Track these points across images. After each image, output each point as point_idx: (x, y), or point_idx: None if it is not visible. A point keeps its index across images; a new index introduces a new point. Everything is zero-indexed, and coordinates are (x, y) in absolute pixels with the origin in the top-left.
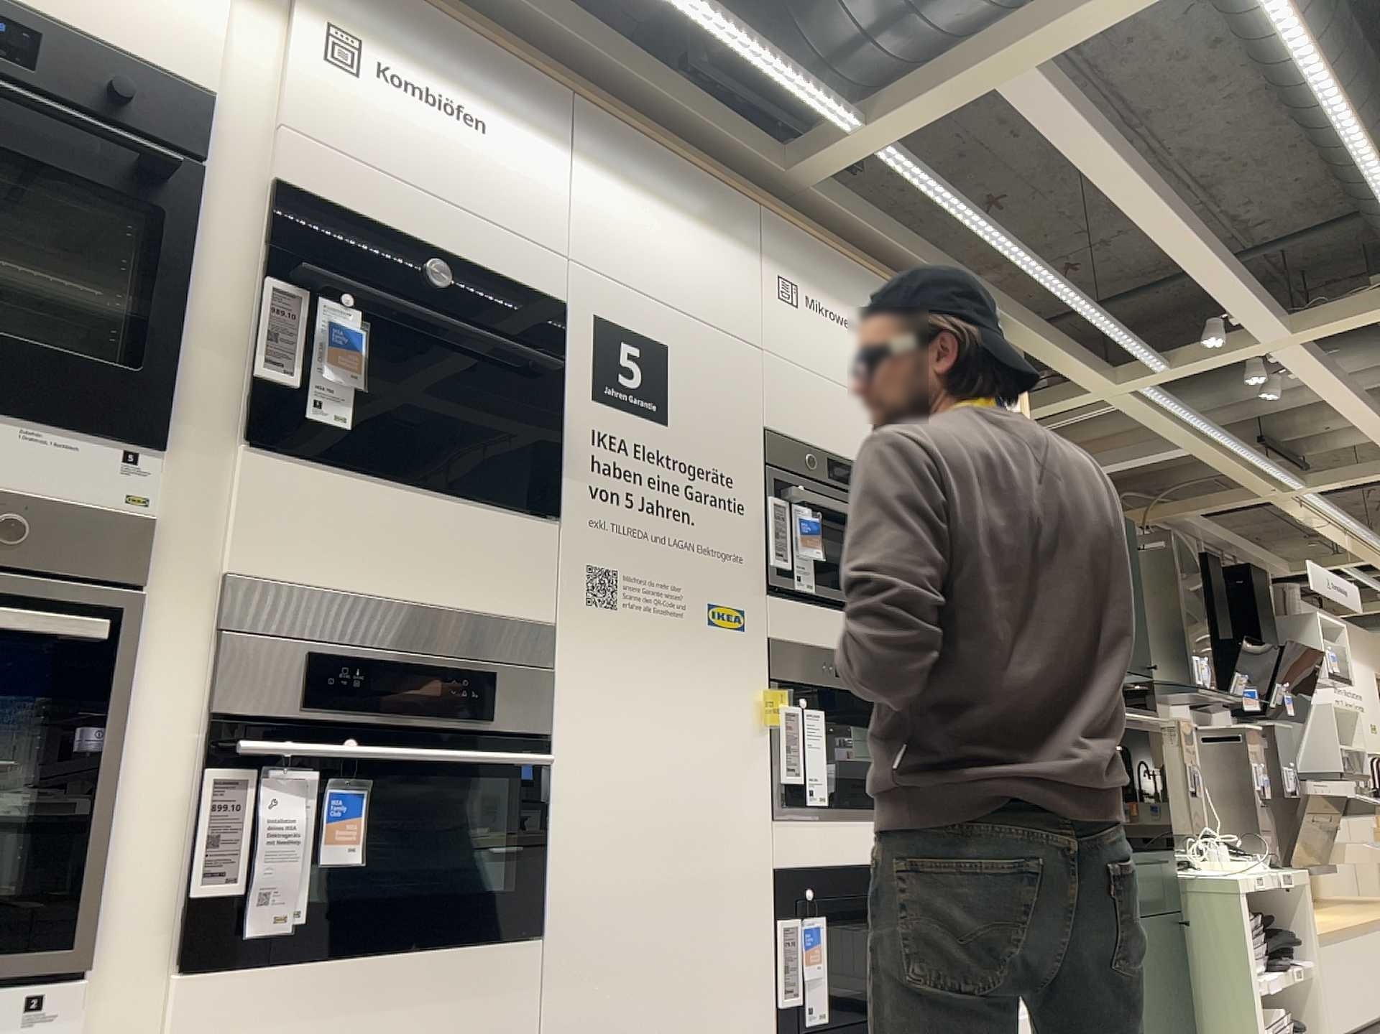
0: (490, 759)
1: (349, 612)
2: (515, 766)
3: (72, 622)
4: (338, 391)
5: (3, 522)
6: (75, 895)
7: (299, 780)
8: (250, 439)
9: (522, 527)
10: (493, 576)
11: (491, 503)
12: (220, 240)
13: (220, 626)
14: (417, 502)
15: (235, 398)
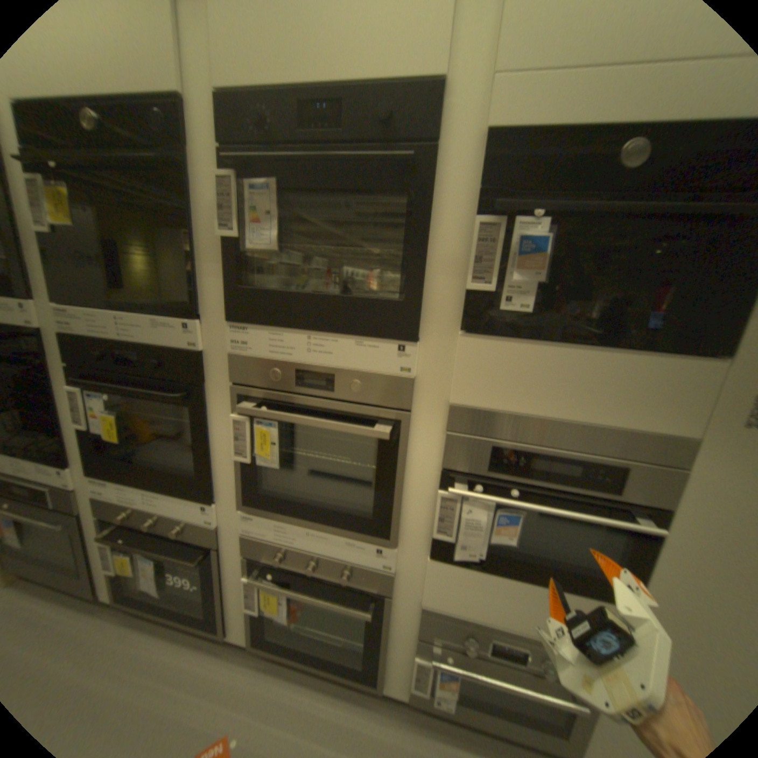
0: (609, 525)
1: (521, 425)
2: (631, 530)
3: (374, 432)
4: (524, 287)
5: (353, 384)
6: (391, 523)
7: (485, 503)
8: (463, 329)
9: (684, 367)
10: (644, 404)
11: (656, 349)
12: (448, 197)
13: (445, 430)
14: (581, 356)
15: (455, 304)
